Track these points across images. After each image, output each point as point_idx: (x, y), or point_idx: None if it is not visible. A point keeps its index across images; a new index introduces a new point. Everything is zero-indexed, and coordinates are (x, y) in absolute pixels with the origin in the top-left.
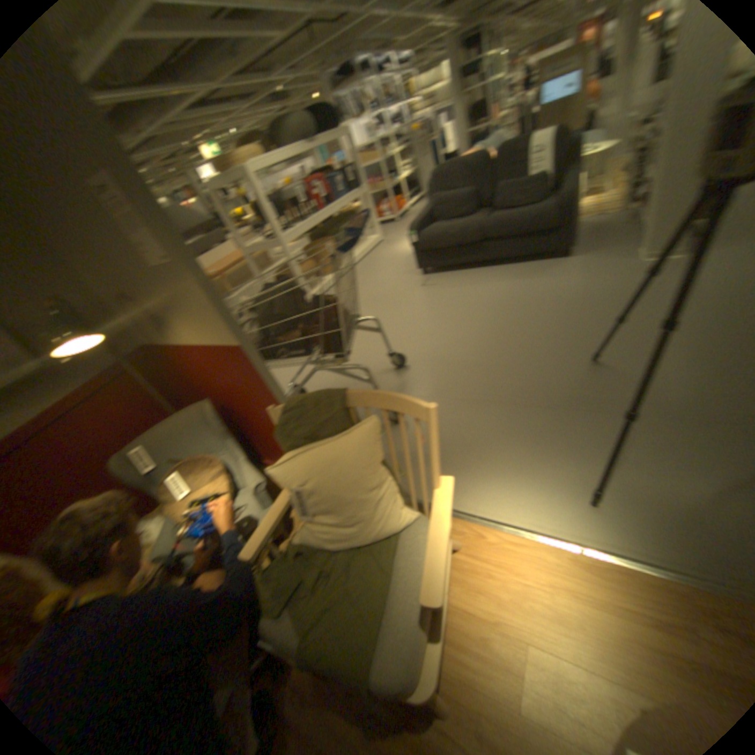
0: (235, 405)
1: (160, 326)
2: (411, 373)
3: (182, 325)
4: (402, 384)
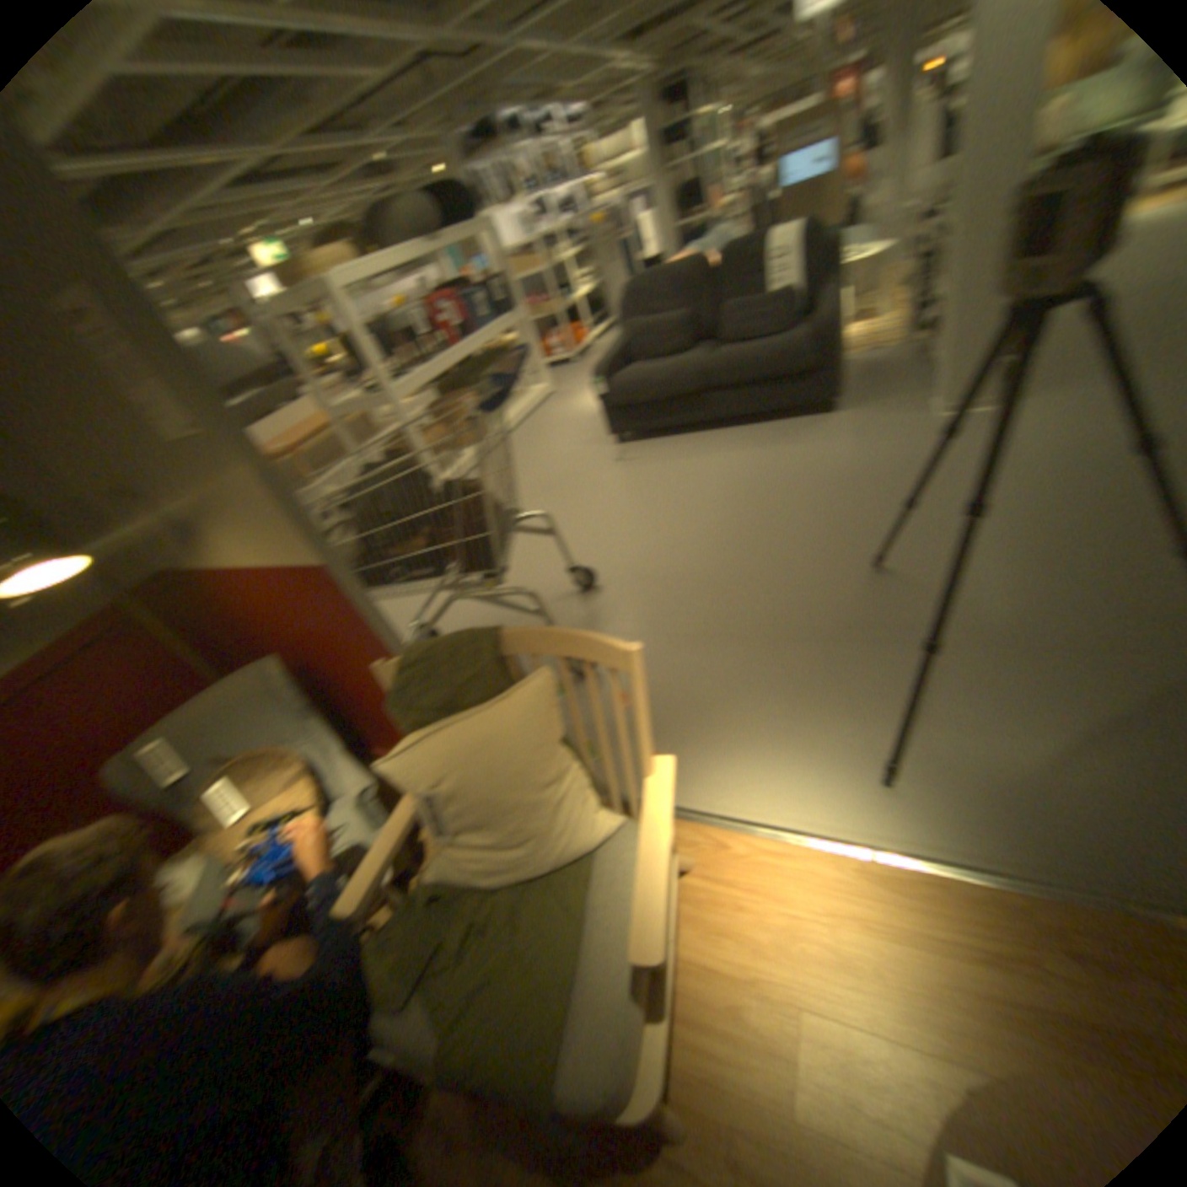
0: (319, 663)
1: (184, 540)
2: (604, 598)
3: (223, 536)
4: (590, 616)
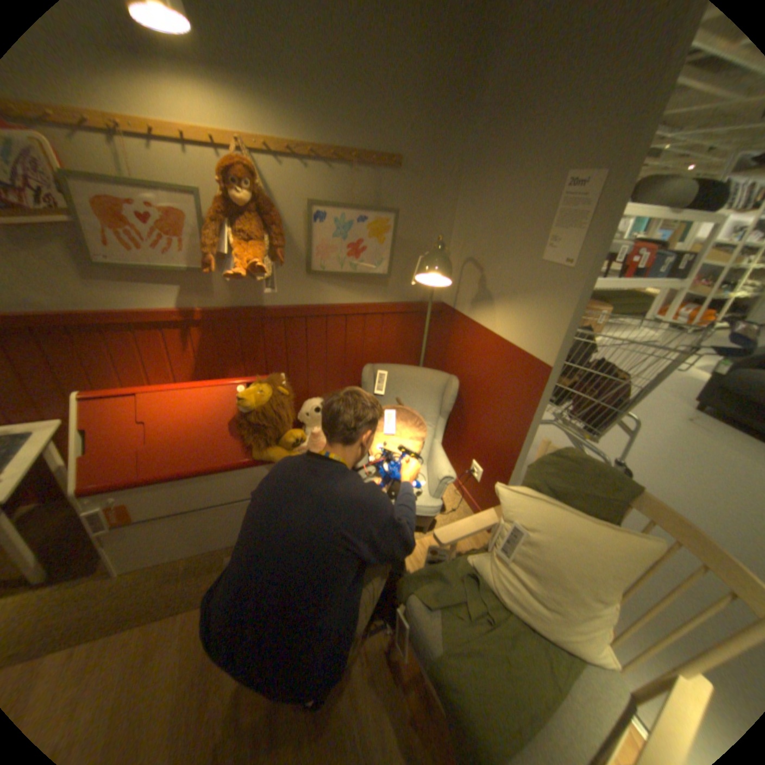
0: (477, 401)
1: (487, 303)
2: None
3: (514, 316)
4: None
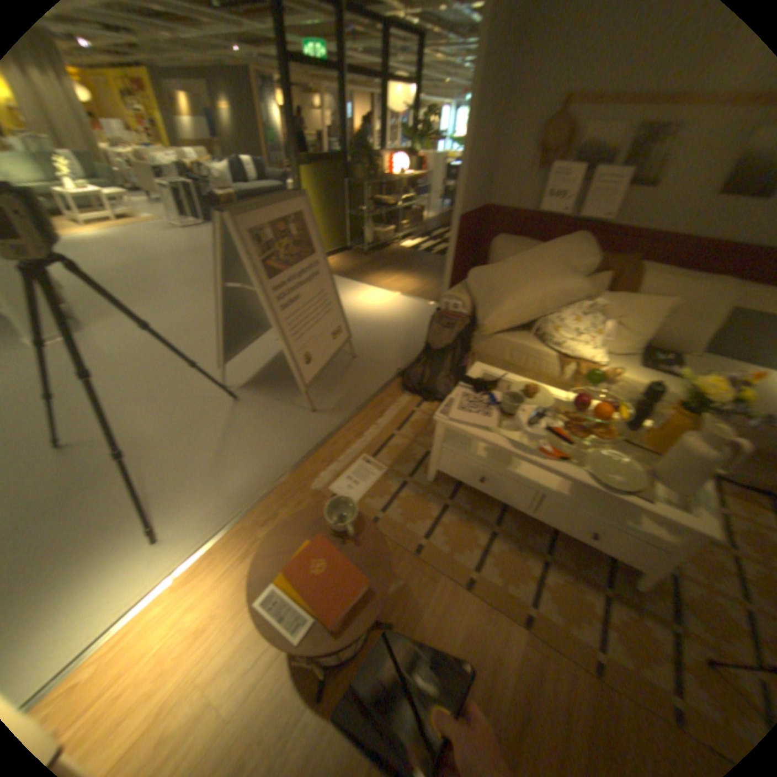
0: None
1: None
2: None
3: None
4: None
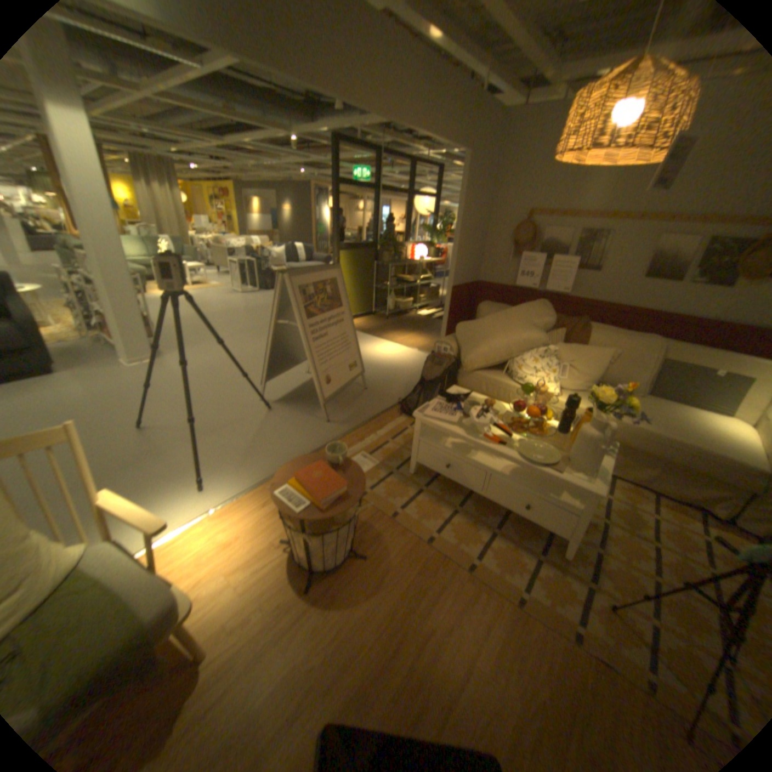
0: None
1: None
2: None
3: None
4: None
